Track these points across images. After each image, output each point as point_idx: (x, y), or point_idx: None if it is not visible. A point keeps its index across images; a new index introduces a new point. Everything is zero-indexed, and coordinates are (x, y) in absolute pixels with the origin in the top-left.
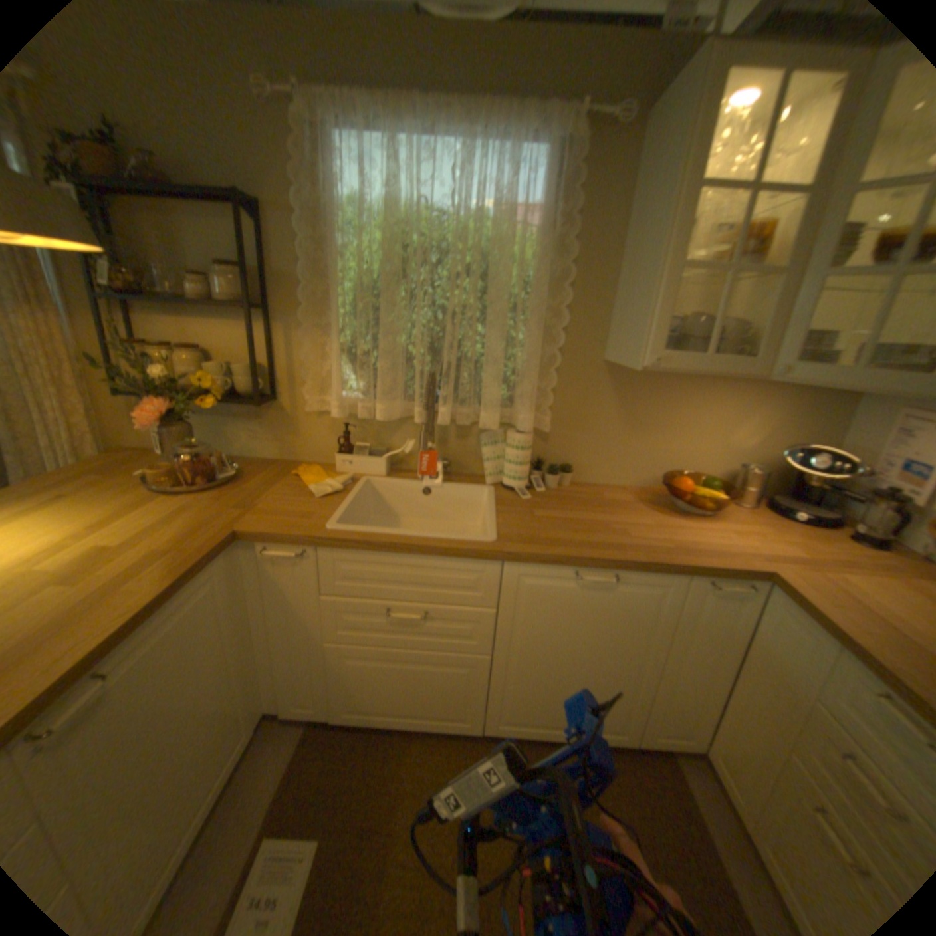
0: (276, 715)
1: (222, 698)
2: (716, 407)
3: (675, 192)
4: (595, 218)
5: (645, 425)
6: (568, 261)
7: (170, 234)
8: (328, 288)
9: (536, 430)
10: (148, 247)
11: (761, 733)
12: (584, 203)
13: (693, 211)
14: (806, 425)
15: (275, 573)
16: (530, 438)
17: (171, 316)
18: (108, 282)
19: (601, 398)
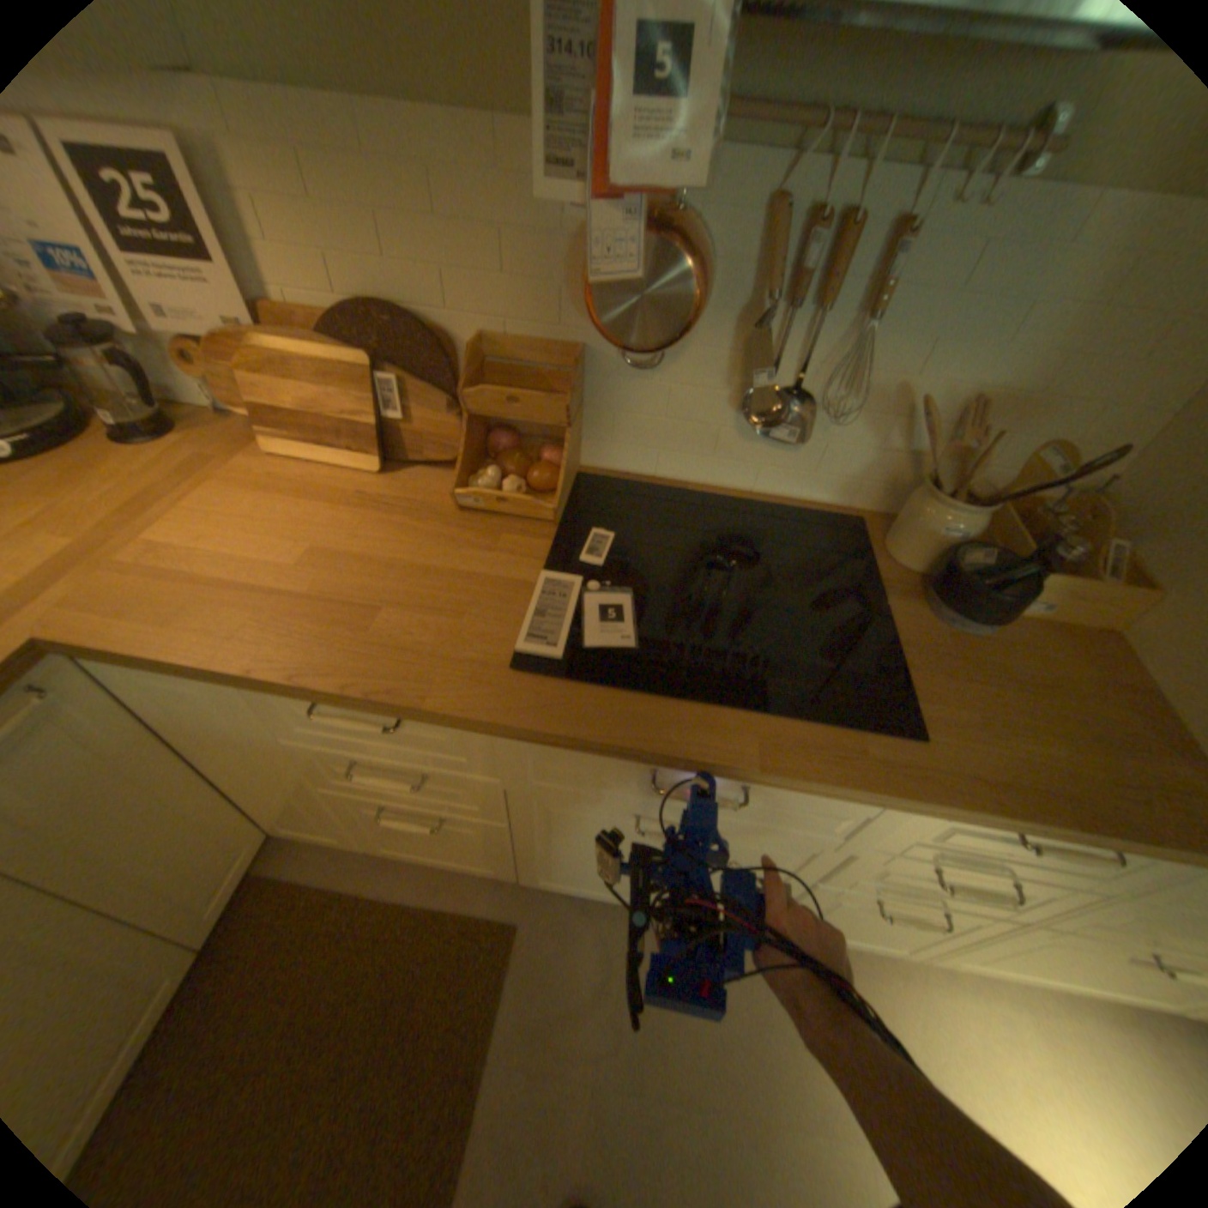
0: None
1: None
2: None
3: None
4: None
5: None
6: None
7: None
8: None
9: None
10: None
11: (272, 792)
12: None
13: None
14: None
15: None
16: None
17: None
18: None
19: None
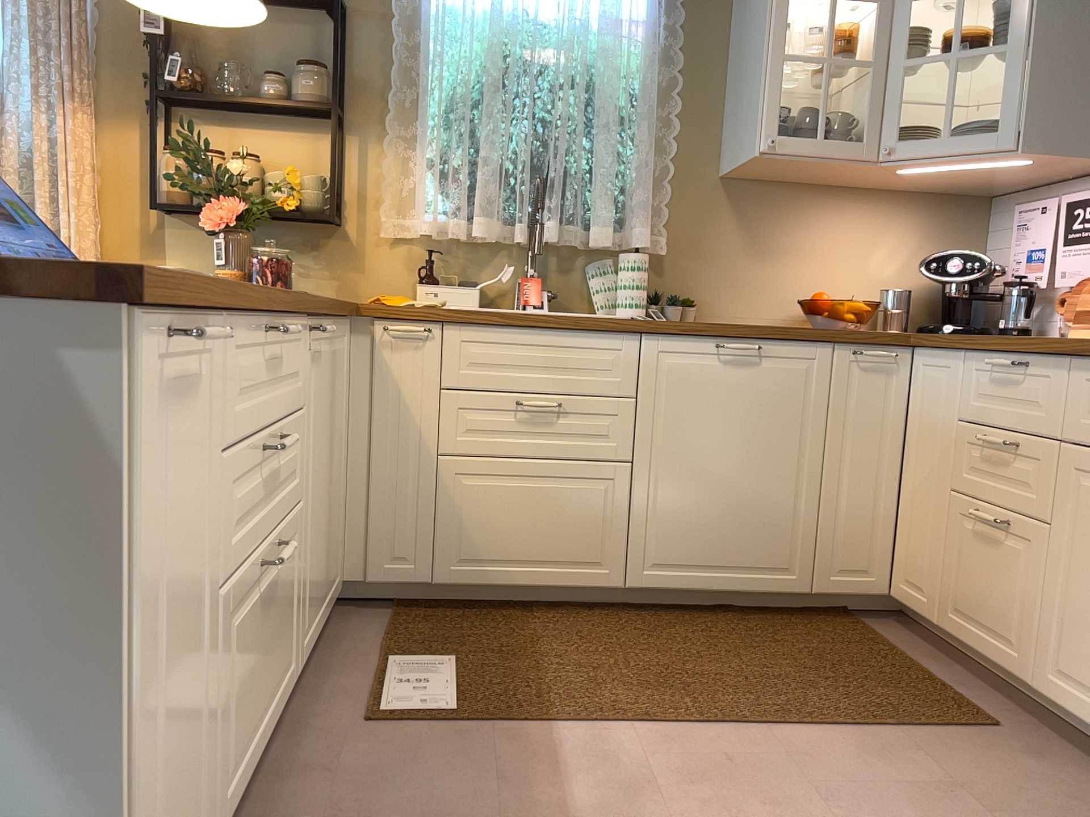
0: (359, 579)
1: (337, 487)
2: (843, 226)
3: (766, 0)
4: (695, 34)
5: (770, 248)
6: (674, 70)
7: (241, 40)
8: (416, 97)
9: (650, 256)
10: (213, 53)
11: (926, 505)
12: (683, 20)
13: (782, 13)
14: (940, 246)
15: (390, 358)
16: (647, 254)
17: (225, 127)
18: (179, 81)
19: (719, 218)
